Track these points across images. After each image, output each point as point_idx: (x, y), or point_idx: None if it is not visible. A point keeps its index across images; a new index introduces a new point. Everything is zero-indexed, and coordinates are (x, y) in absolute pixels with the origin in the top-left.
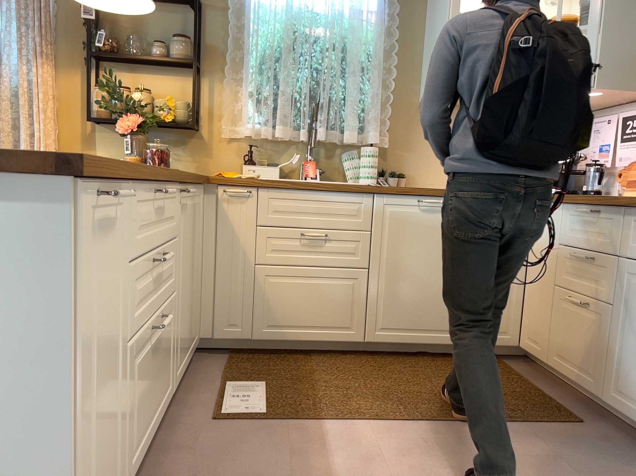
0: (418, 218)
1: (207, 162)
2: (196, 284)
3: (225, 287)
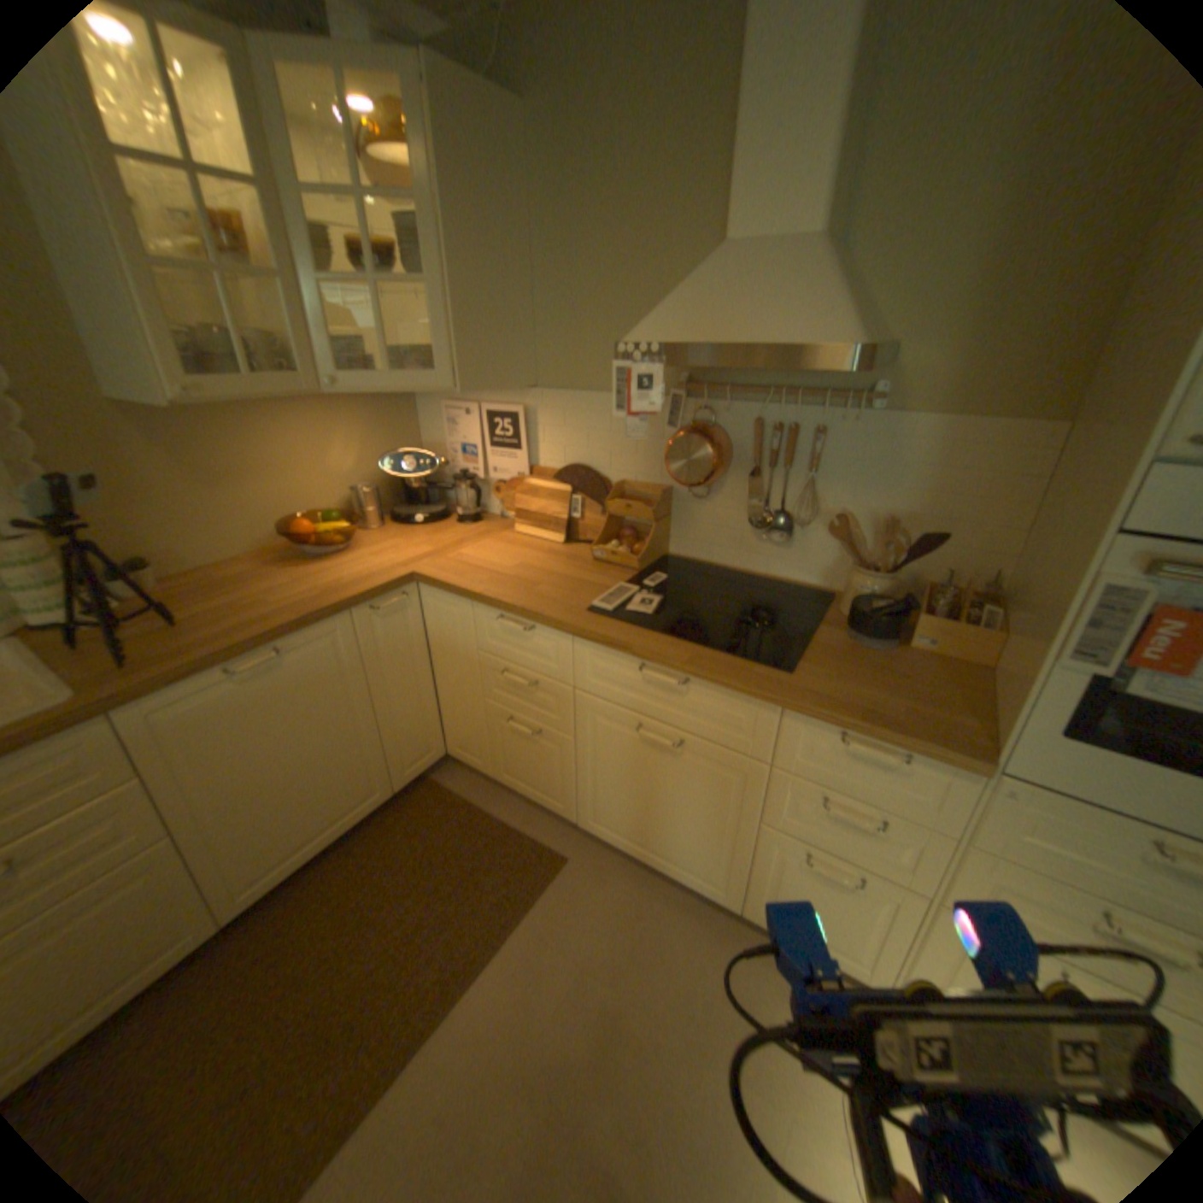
0: (234, 701)
1: None
2: None
3: None
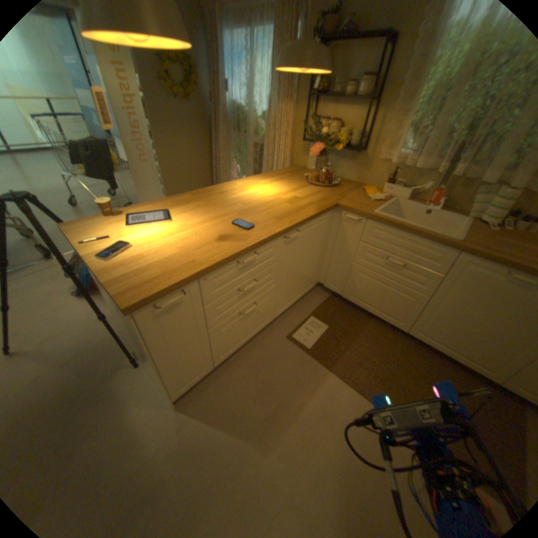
0: (499, 285)
1: (365, 174)
2: (313, 264)
3: (334, 266)
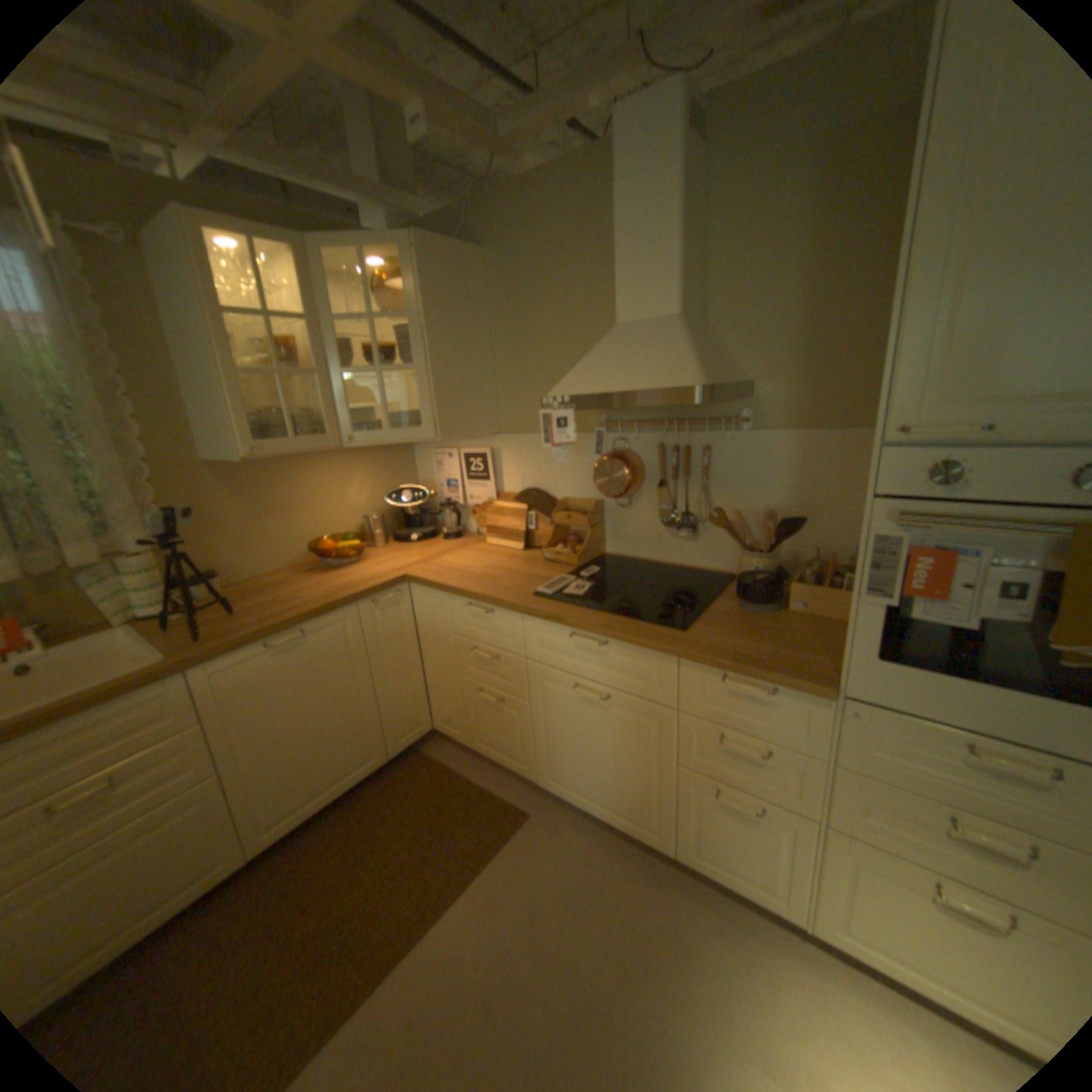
0: (269, 670)
1: None
2: None
3: None
